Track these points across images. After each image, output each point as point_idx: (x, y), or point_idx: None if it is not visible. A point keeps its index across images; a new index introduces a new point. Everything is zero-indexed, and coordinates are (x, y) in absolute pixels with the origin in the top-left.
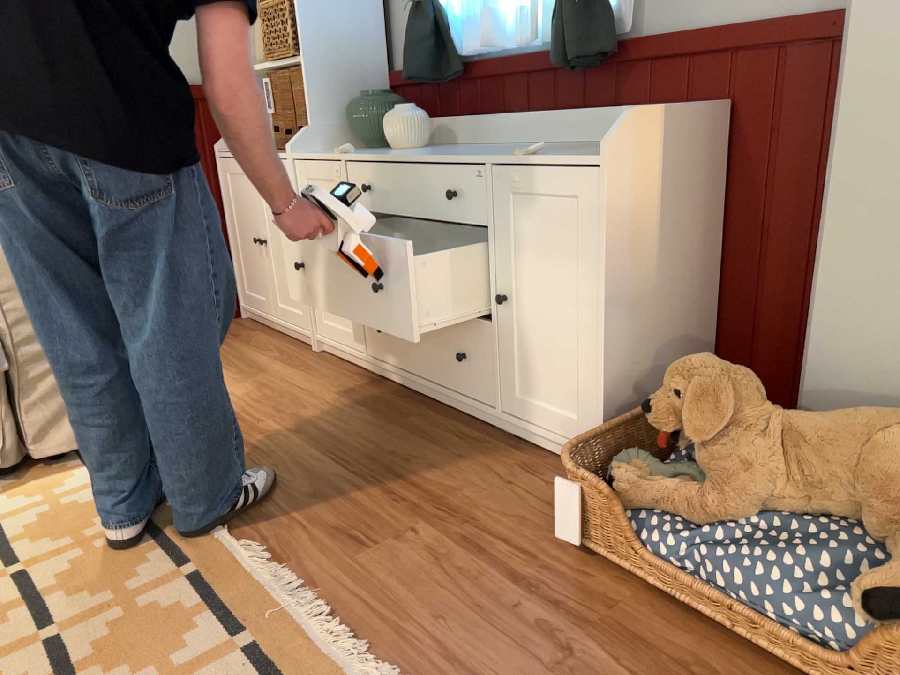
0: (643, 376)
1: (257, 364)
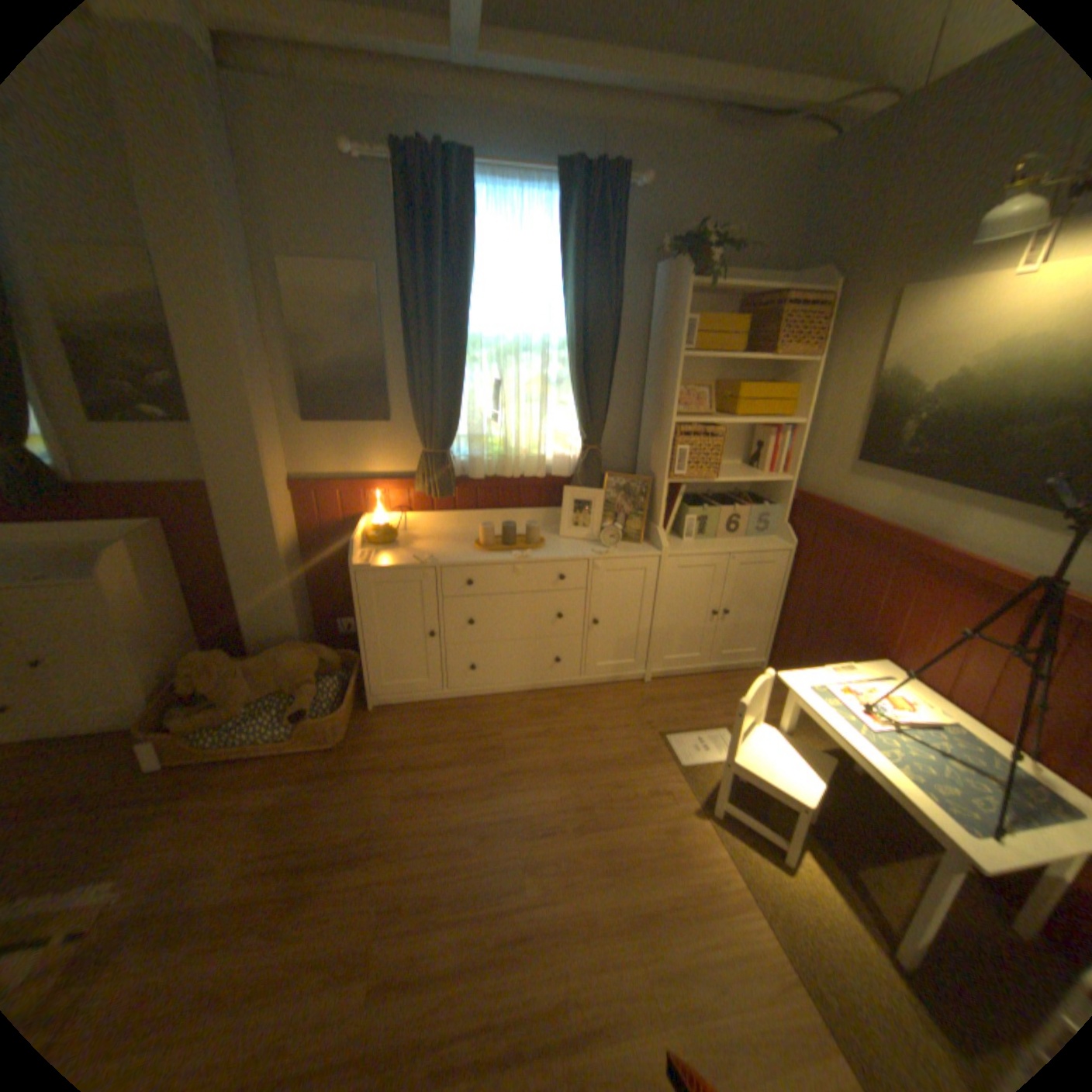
0: (160, 670)
1: None
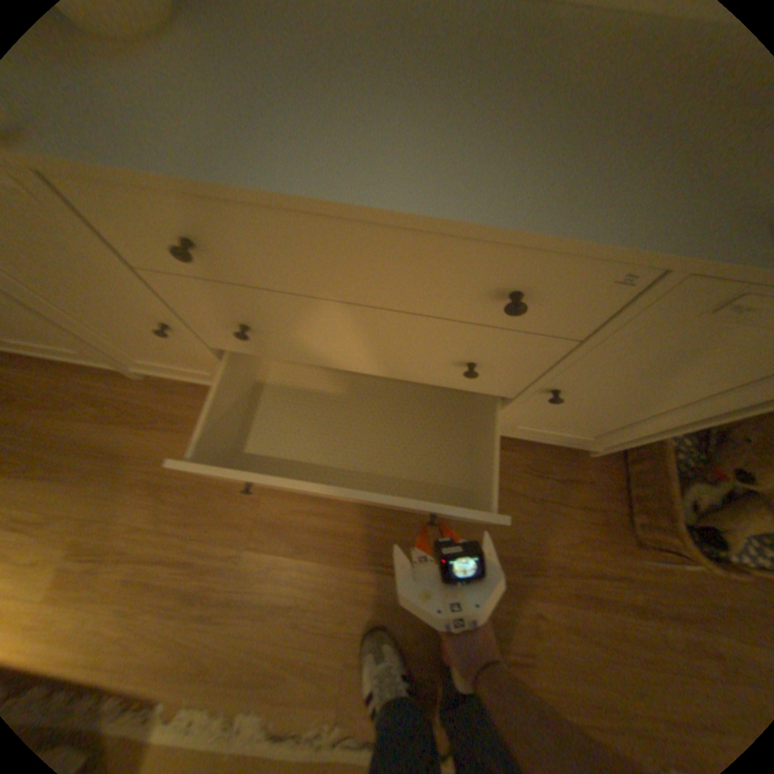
0: None
1: (88, 446)
